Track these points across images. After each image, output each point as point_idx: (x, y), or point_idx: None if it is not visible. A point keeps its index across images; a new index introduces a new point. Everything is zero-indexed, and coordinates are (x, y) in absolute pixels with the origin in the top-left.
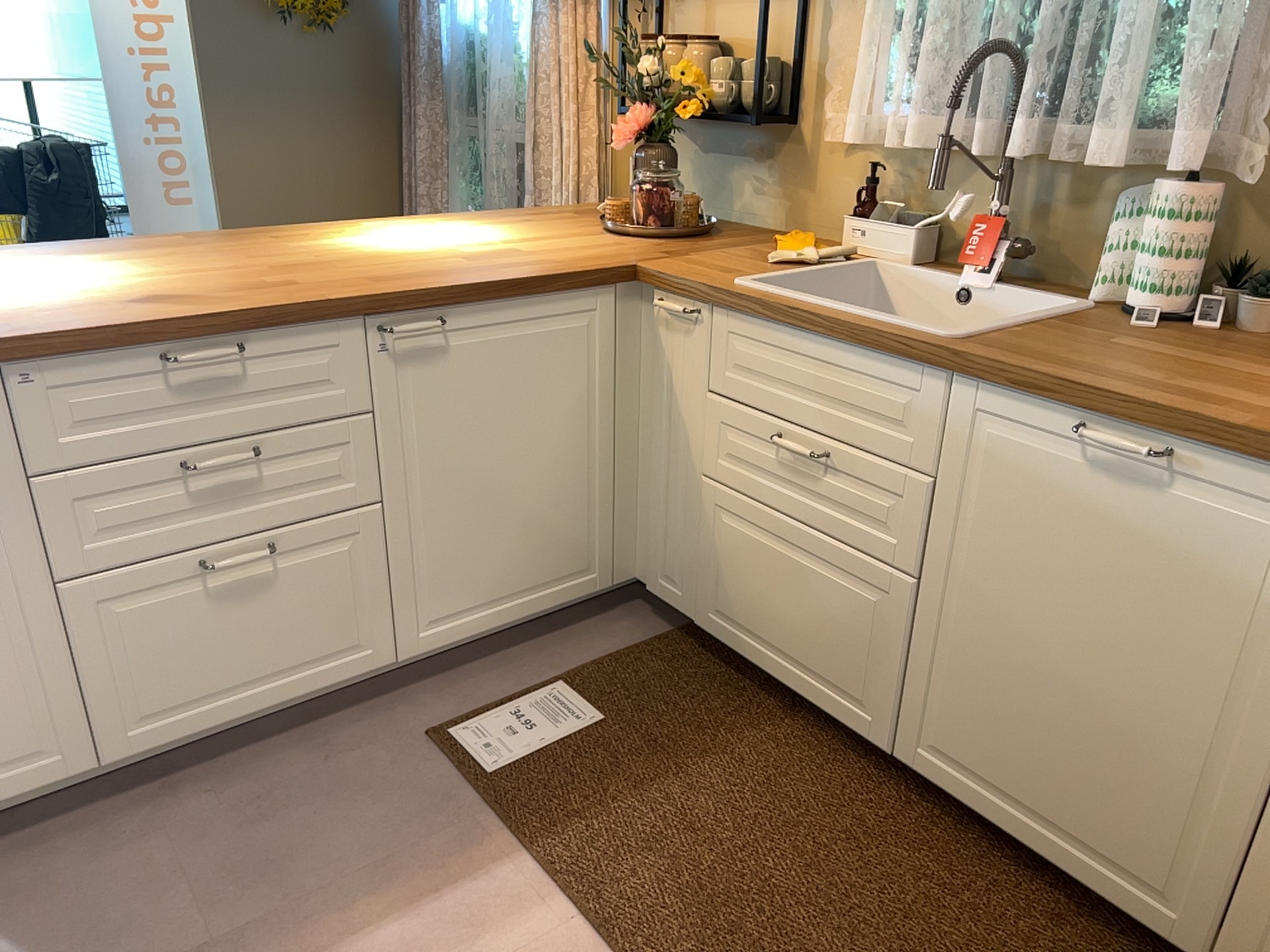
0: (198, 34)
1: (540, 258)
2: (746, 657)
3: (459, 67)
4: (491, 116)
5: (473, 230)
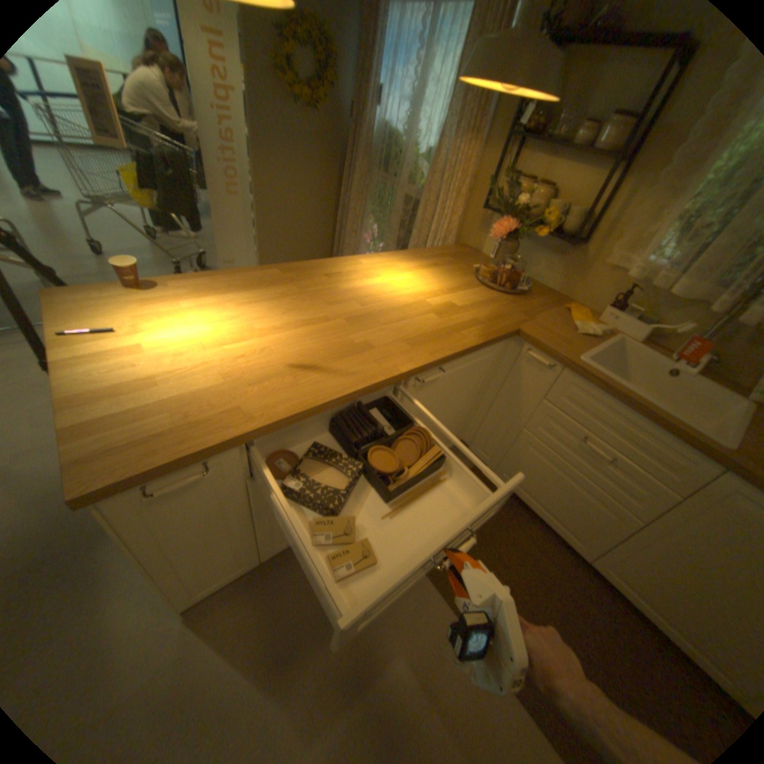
0: (247, 101)
1: (471, 316)
2: (520, 497)
3: (380, 144)
4: (400, 181)
5: (418, 275)
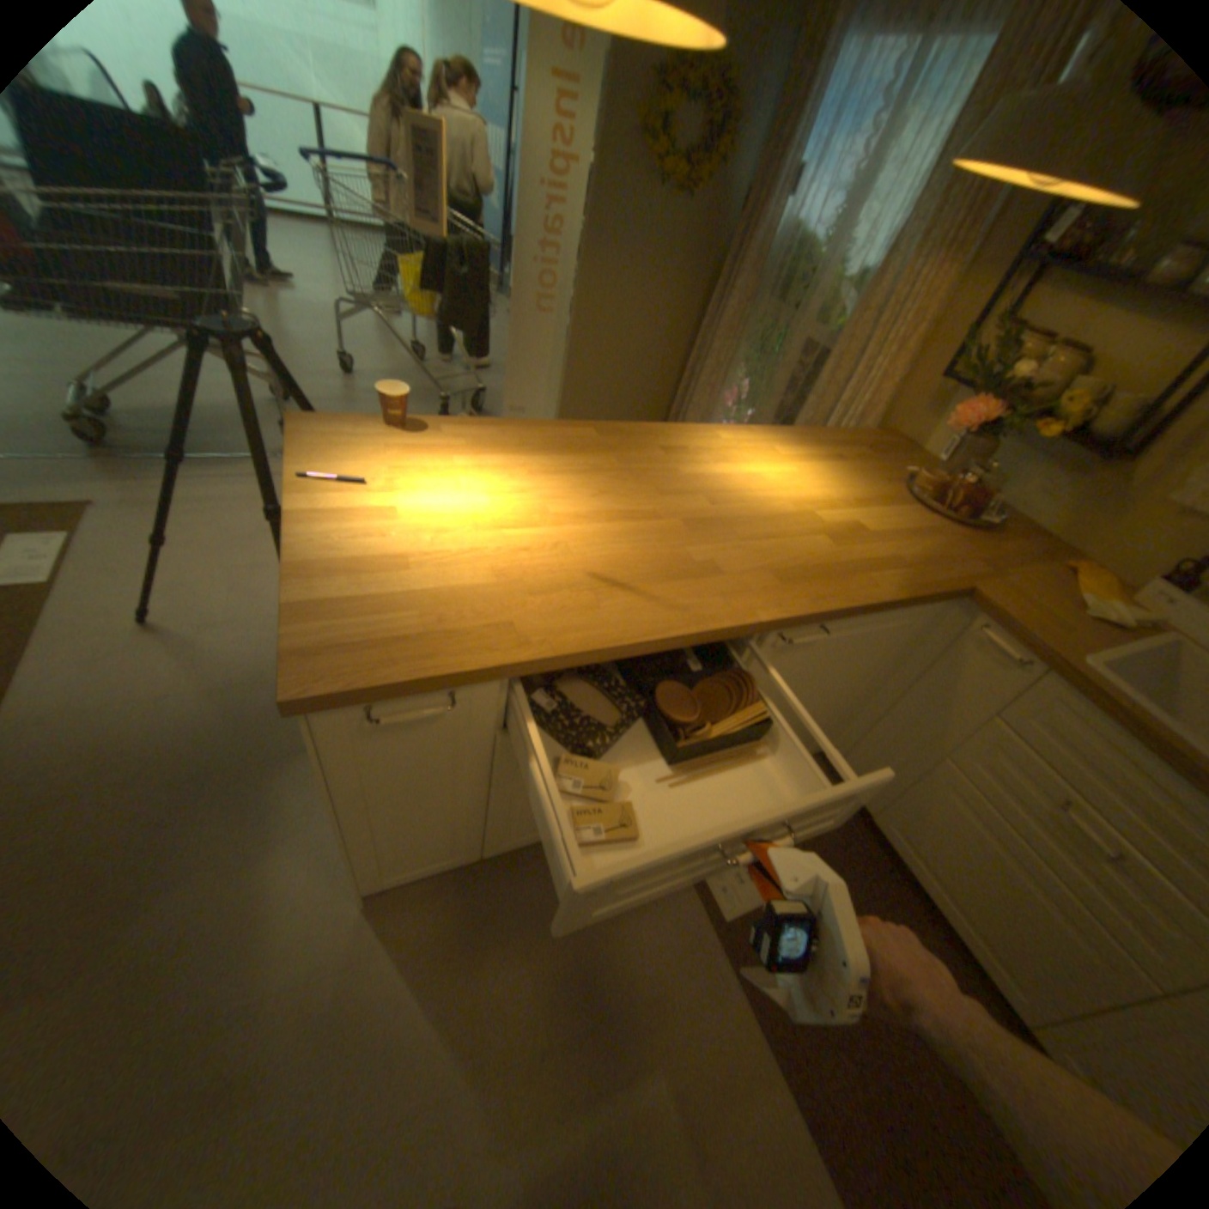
0: (594, 179)
1: (892, 552)
2: (915, 875)
3: (783, 256)
4: (805, 317)
5: (809, 470)
